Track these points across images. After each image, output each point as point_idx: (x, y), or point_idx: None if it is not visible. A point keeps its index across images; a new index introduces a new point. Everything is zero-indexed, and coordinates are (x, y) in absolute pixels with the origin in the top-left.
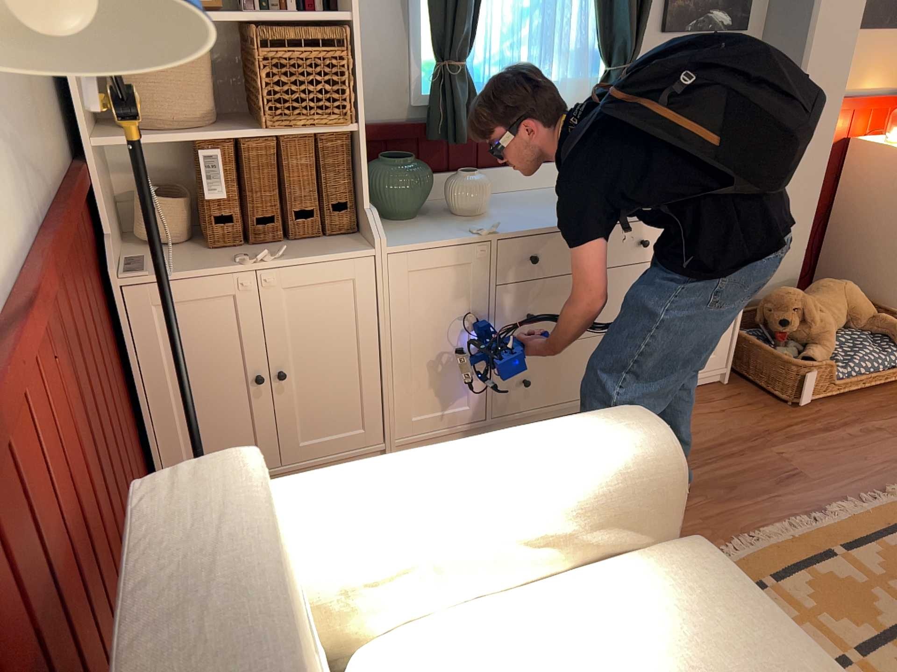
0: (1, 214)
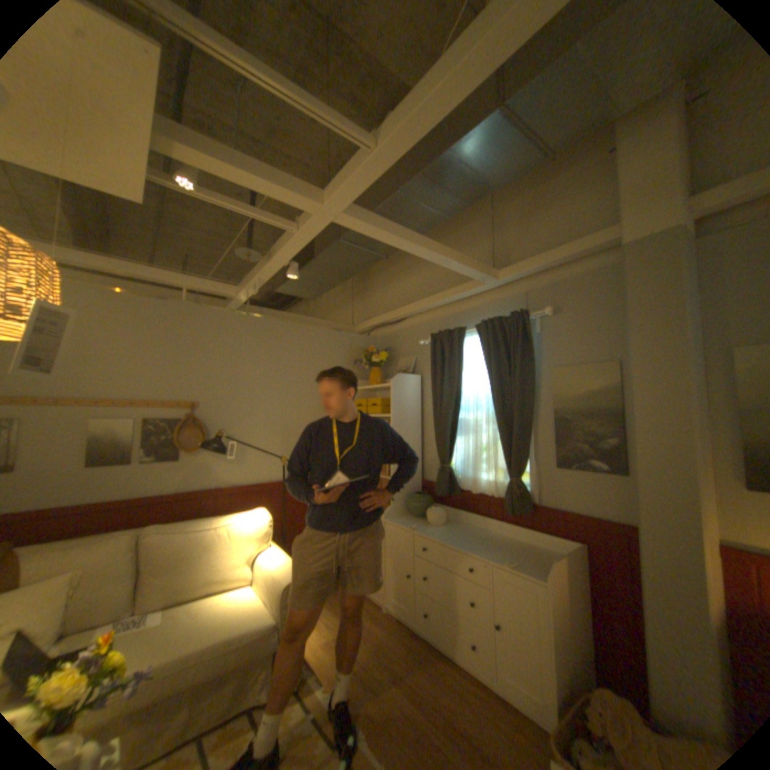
0: (276, 474)
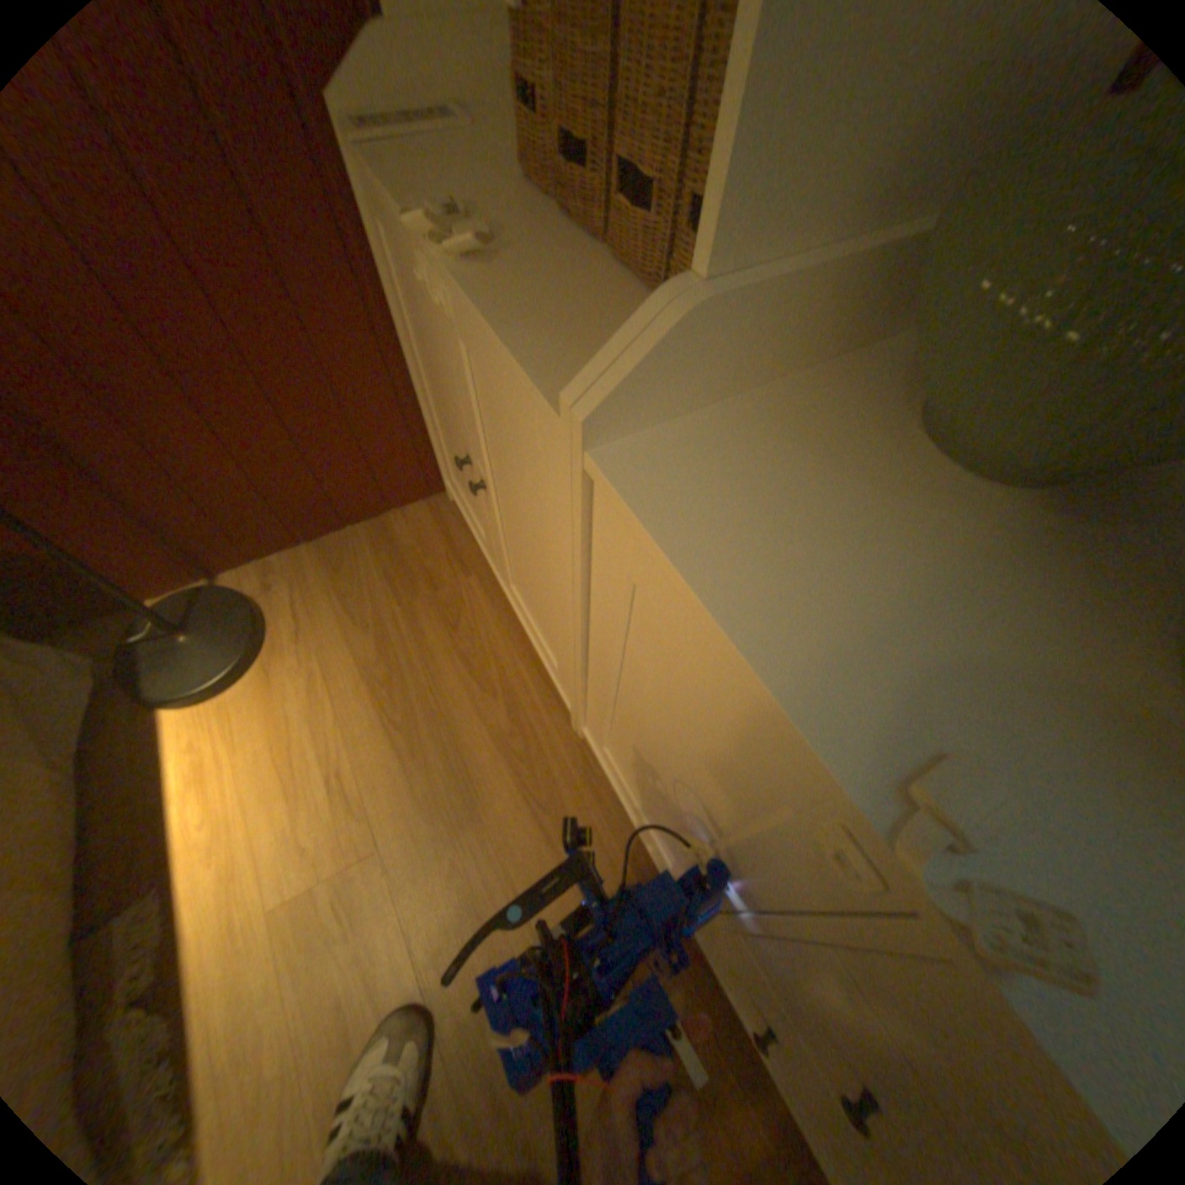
0: None
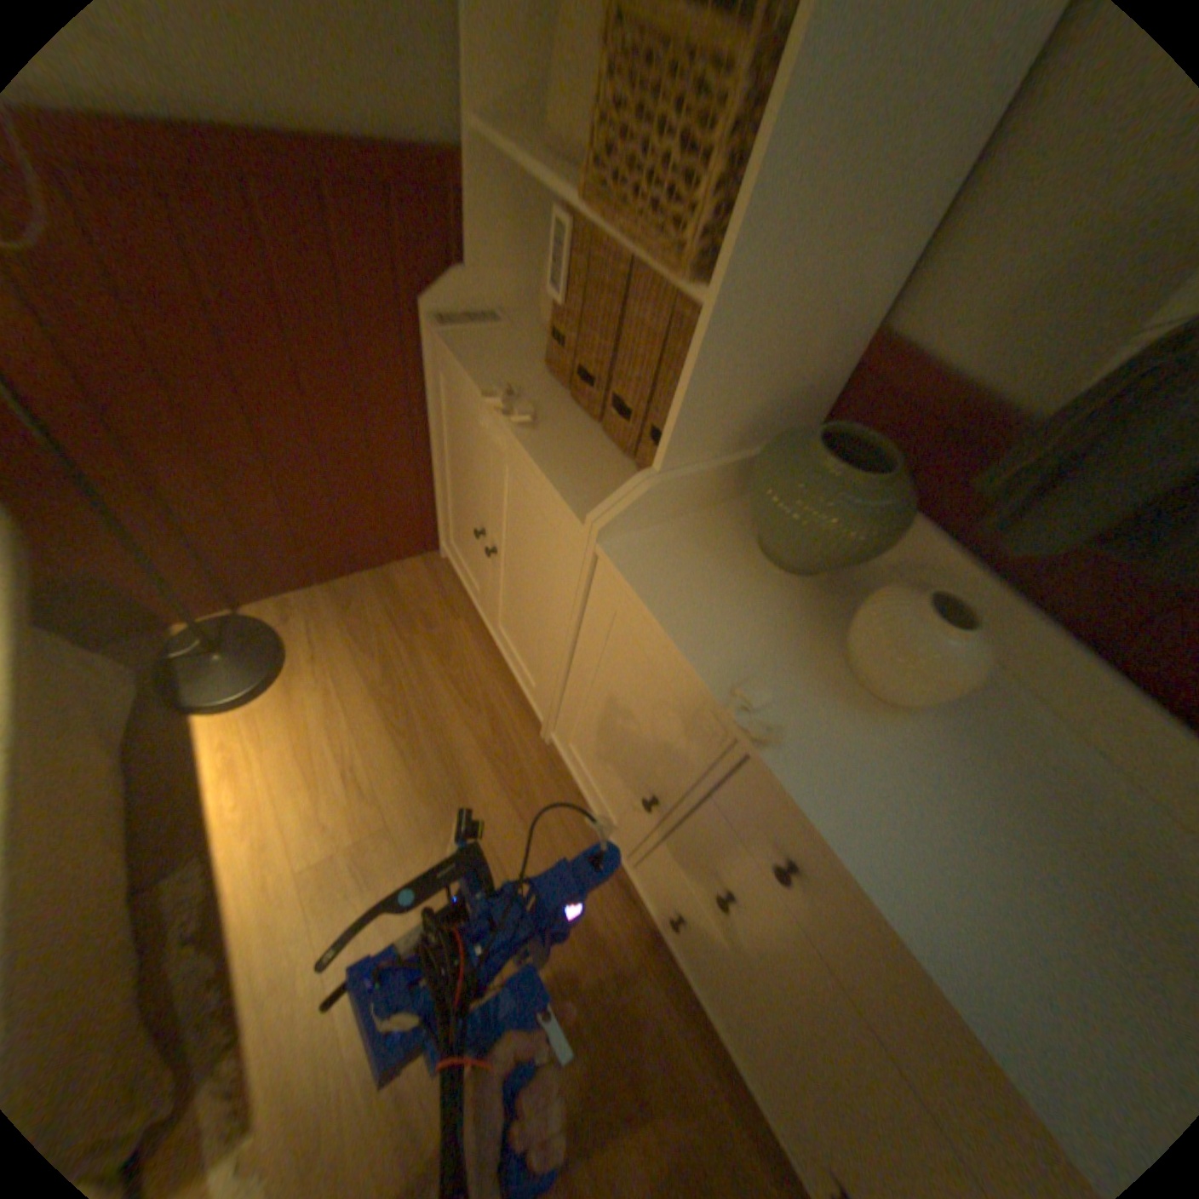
0: None
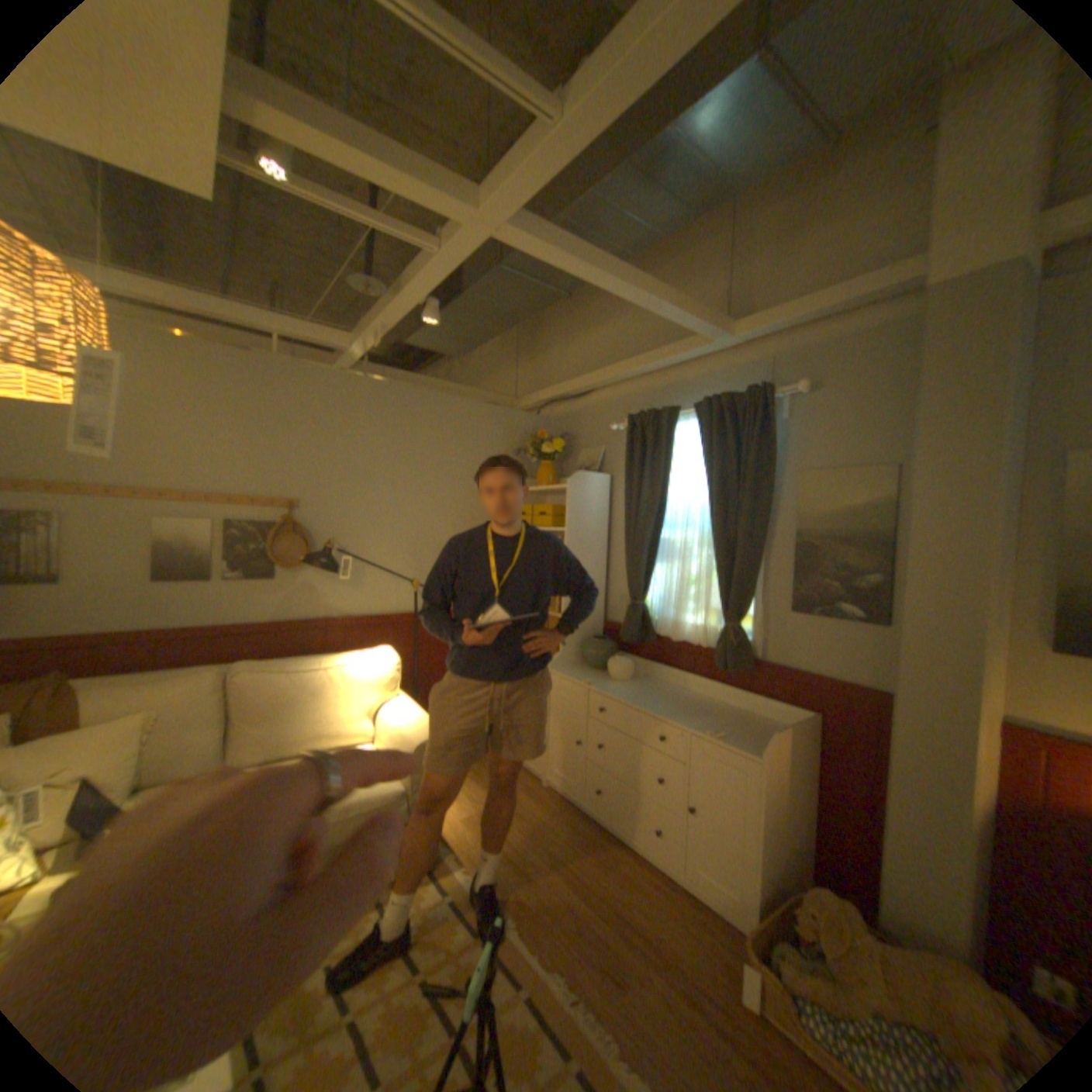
0: (405, 603)
